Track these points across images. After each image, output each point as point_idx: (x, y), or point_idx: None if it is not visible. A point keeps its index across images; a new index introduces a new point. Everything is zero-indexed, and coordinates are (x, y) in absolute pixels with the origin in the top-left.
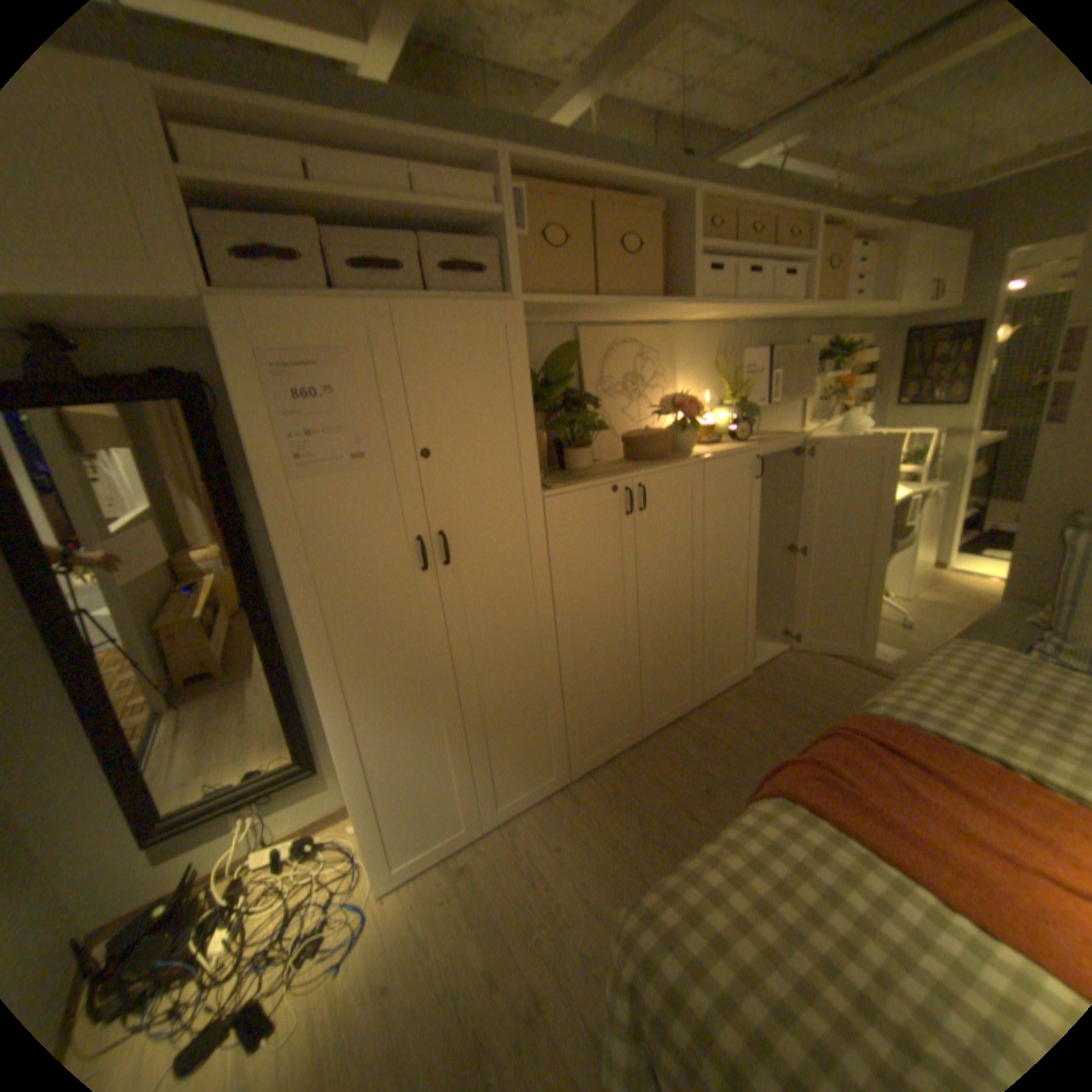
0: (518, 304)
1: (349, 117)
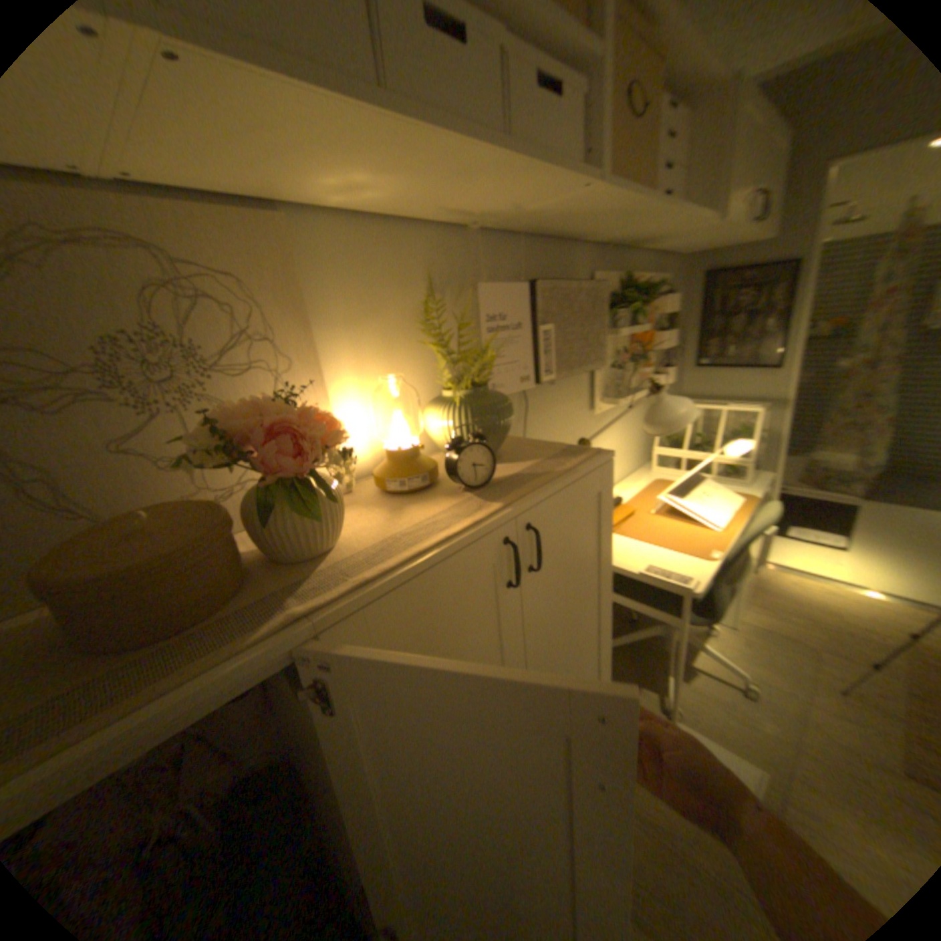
0: None
1: None
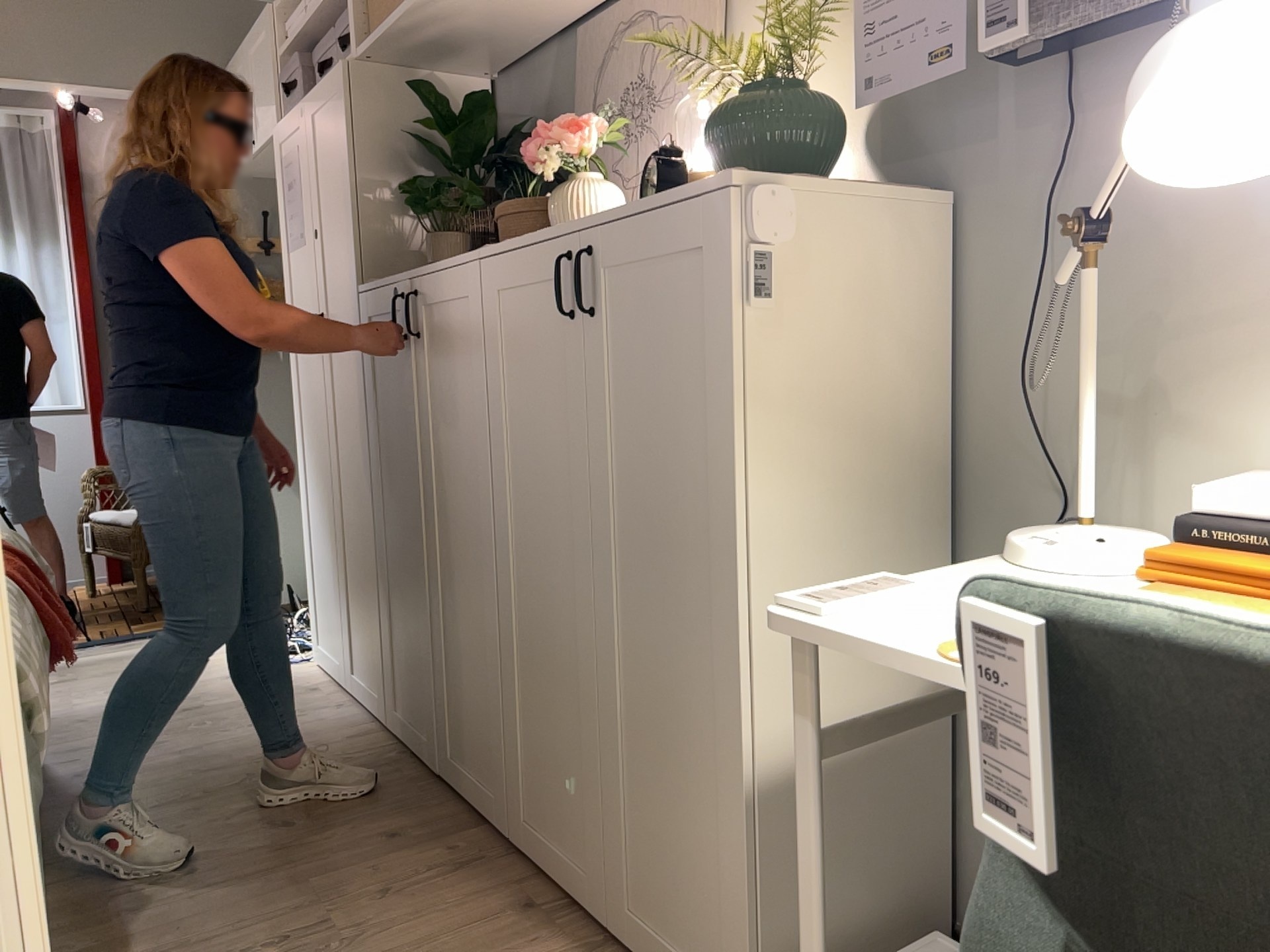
0: (345, 63)
1: None
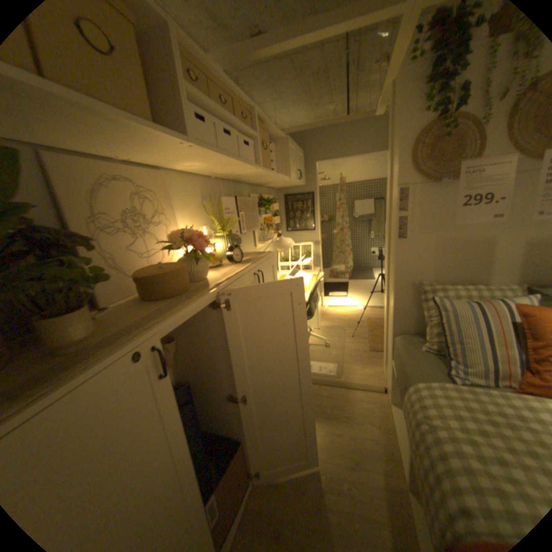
0: None
1: None
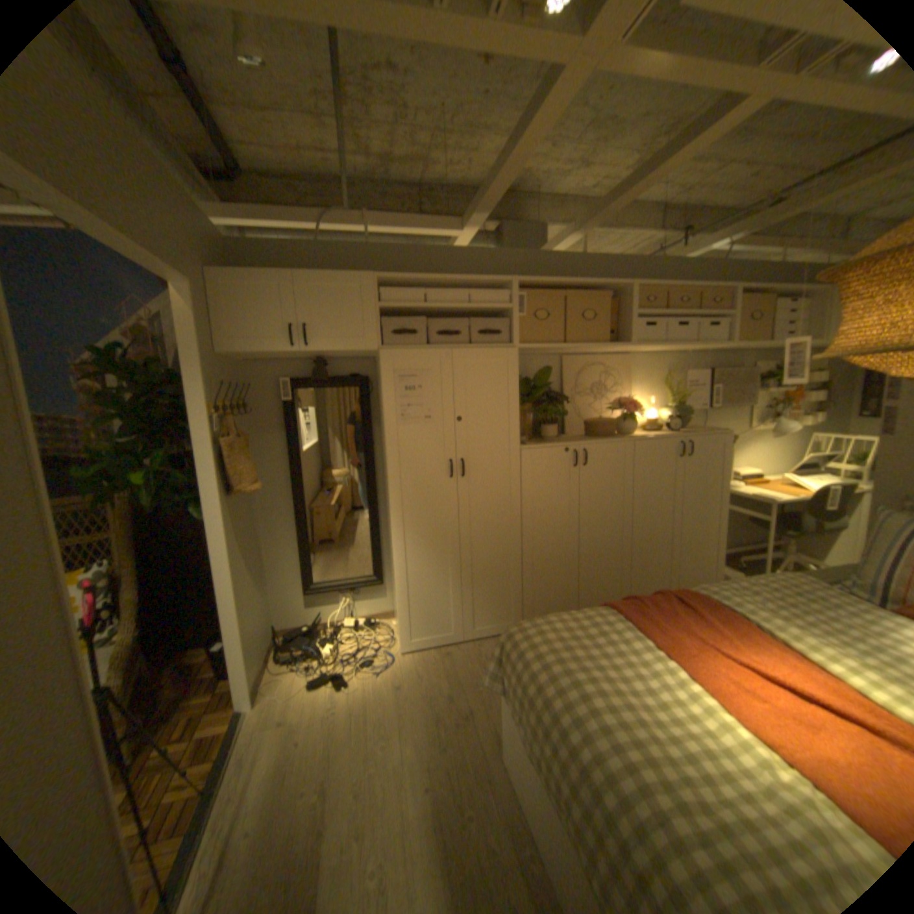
0: (515, 350)
1: (446, 277)
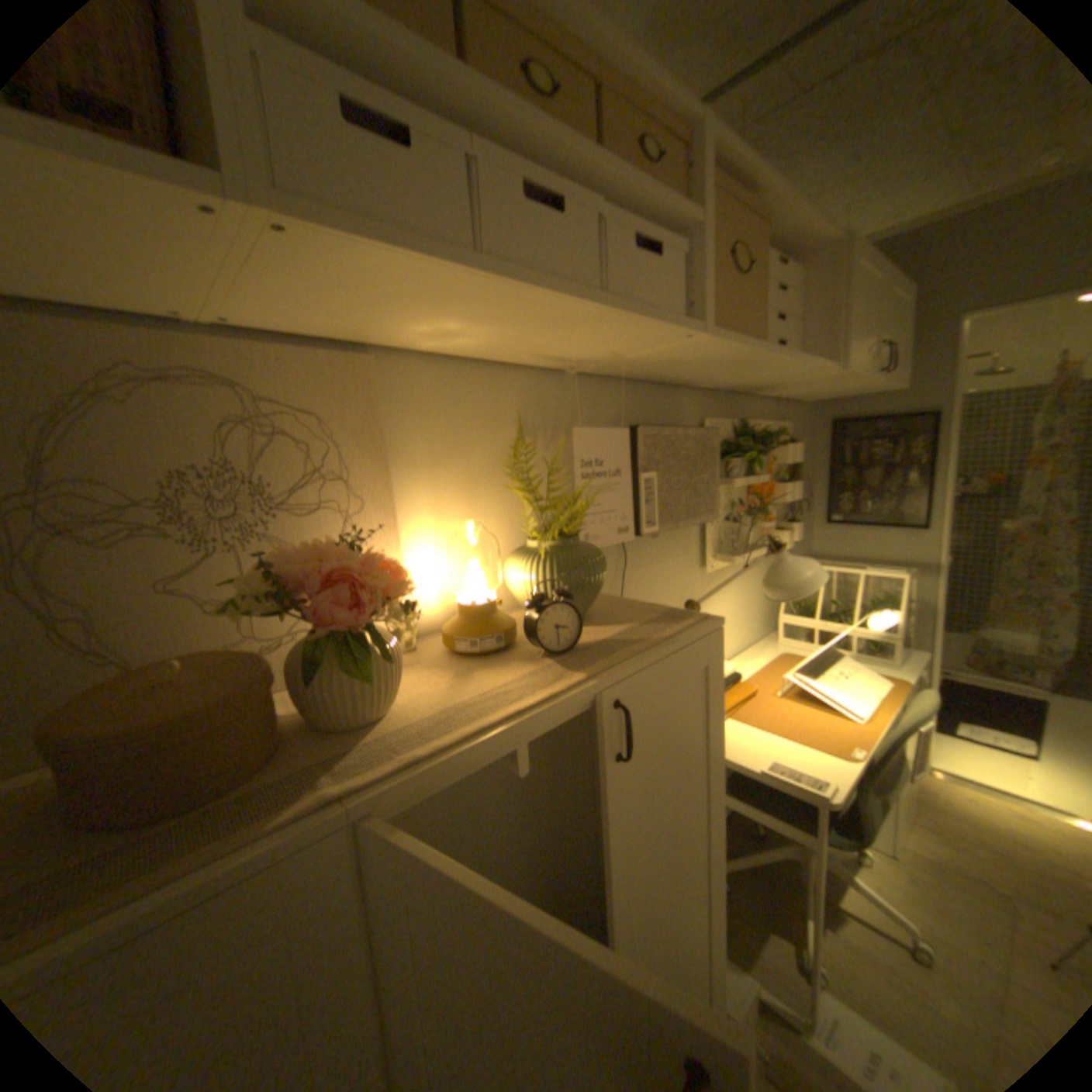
0: None
1: None
